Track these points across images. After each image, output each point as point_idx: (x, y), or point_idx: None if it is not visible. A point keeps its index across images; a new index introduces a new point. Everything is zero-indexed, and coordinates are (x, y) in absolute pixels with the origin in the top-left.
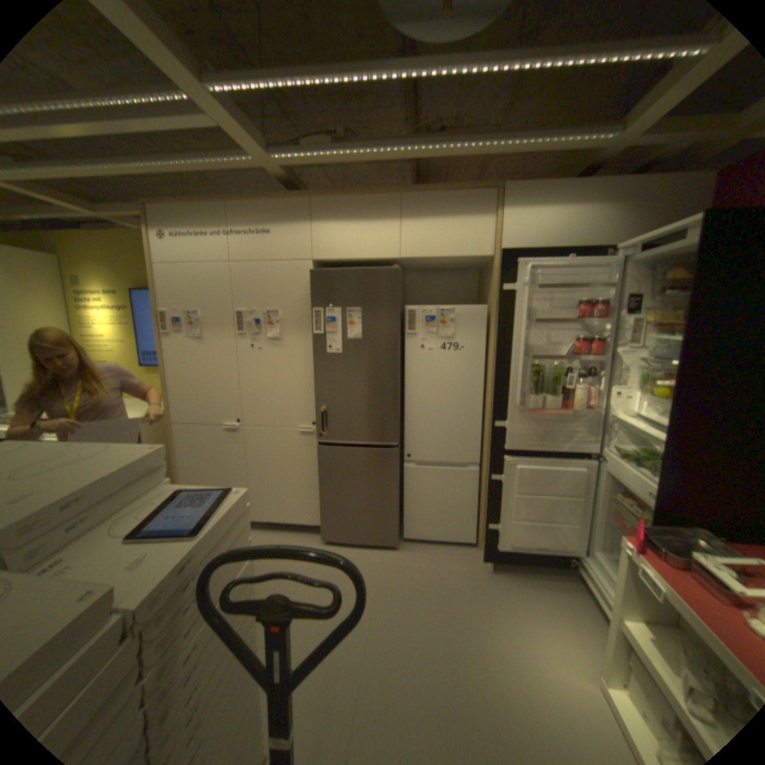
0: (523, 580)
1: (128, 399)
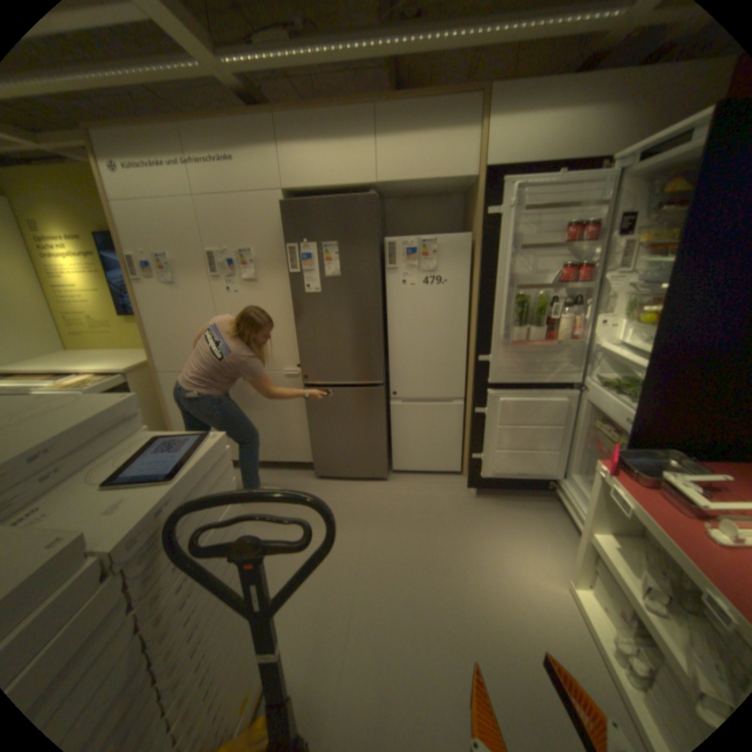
0: (504, 502)
1: (112, 351)
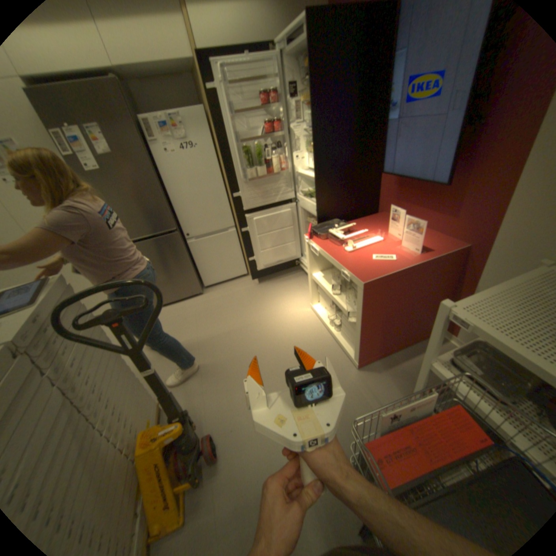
0: (274, 281)
1: None
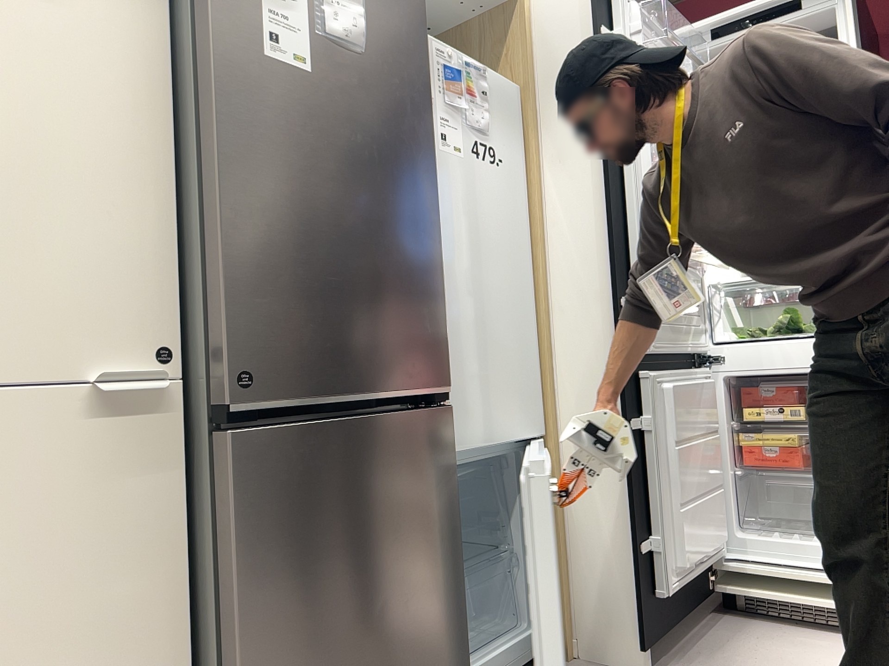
0: (690, 652)
1: None
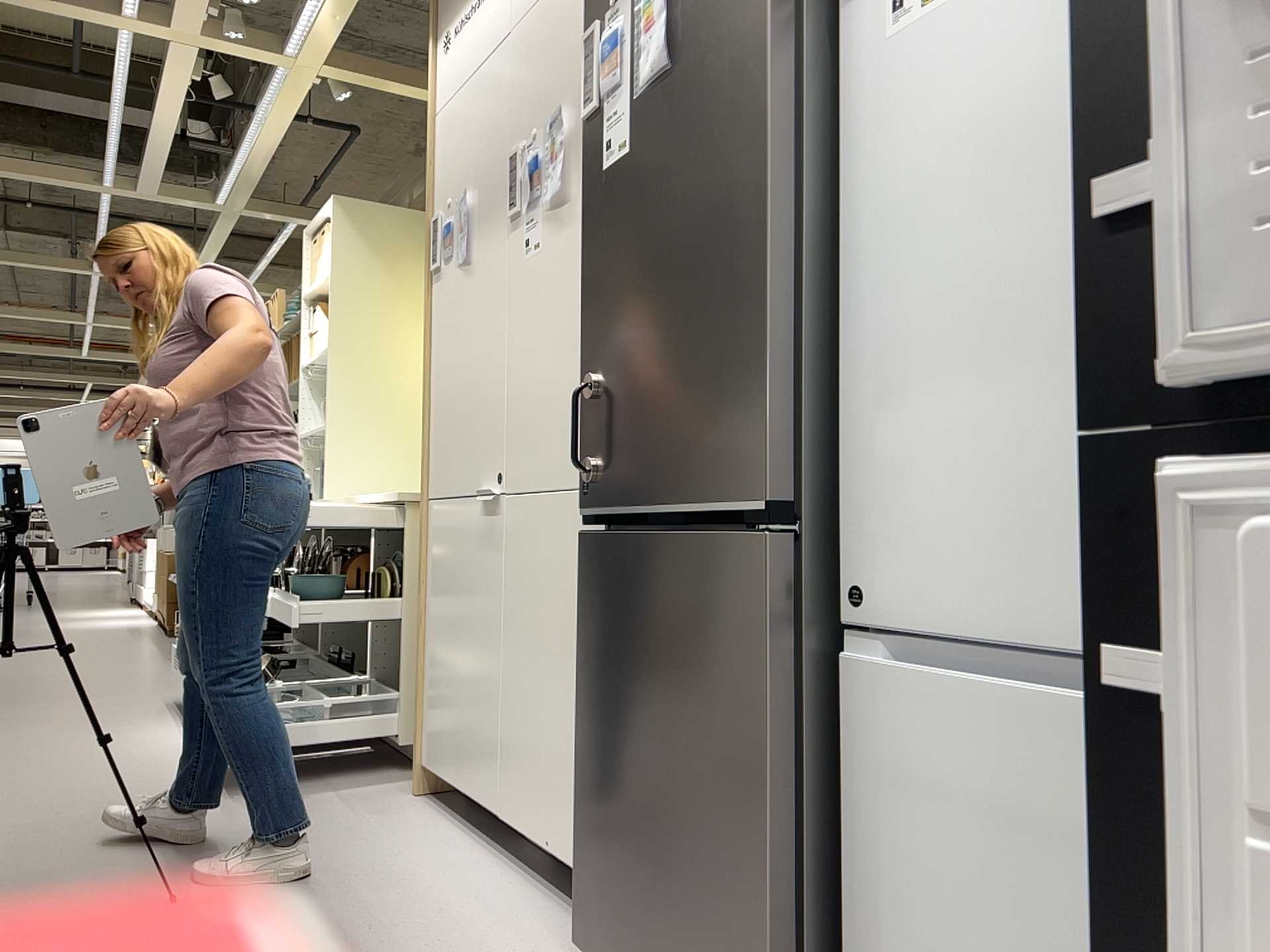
0: None
1: None
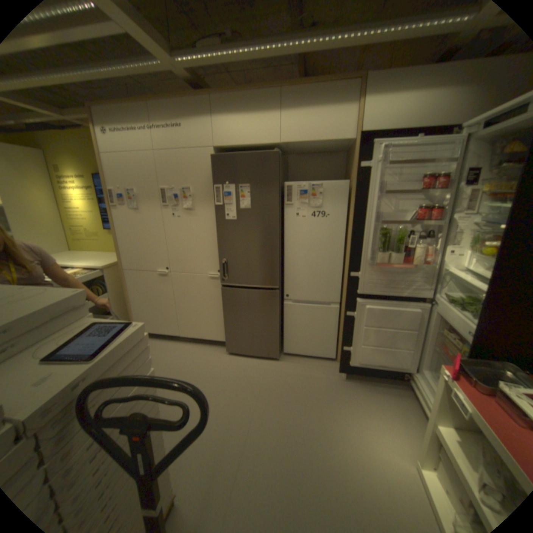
0: (367, 386)
1: (98, 253)
